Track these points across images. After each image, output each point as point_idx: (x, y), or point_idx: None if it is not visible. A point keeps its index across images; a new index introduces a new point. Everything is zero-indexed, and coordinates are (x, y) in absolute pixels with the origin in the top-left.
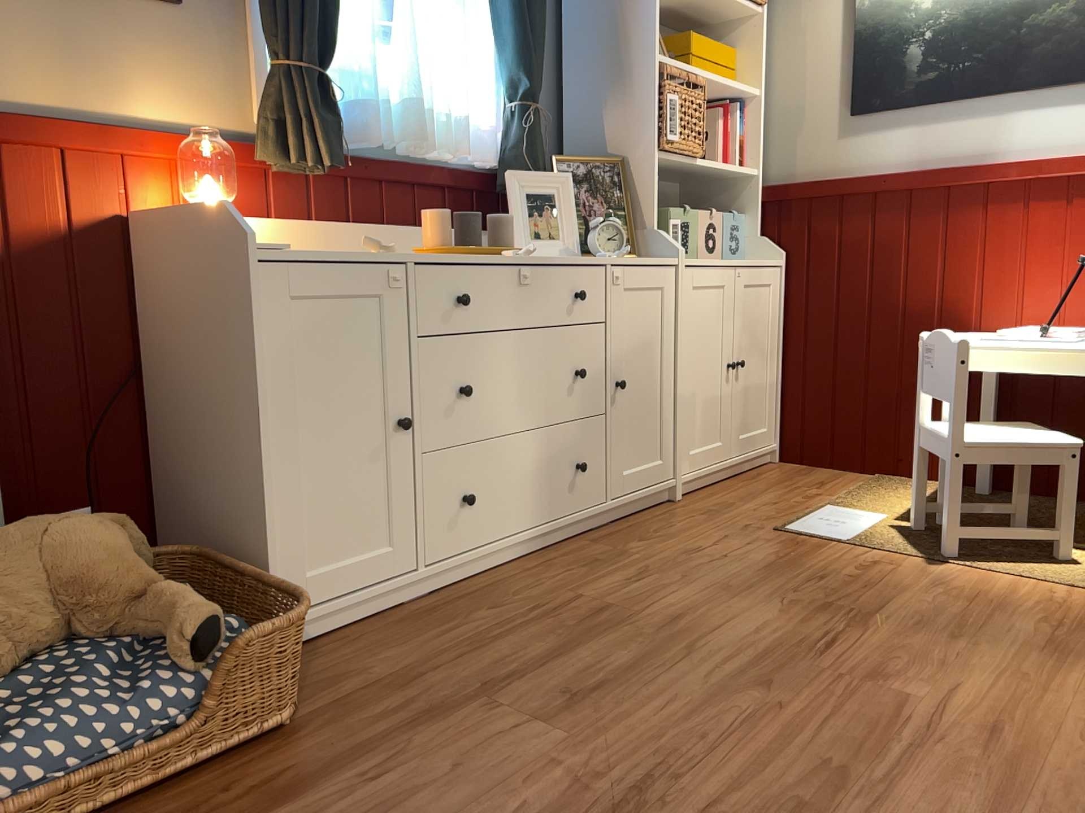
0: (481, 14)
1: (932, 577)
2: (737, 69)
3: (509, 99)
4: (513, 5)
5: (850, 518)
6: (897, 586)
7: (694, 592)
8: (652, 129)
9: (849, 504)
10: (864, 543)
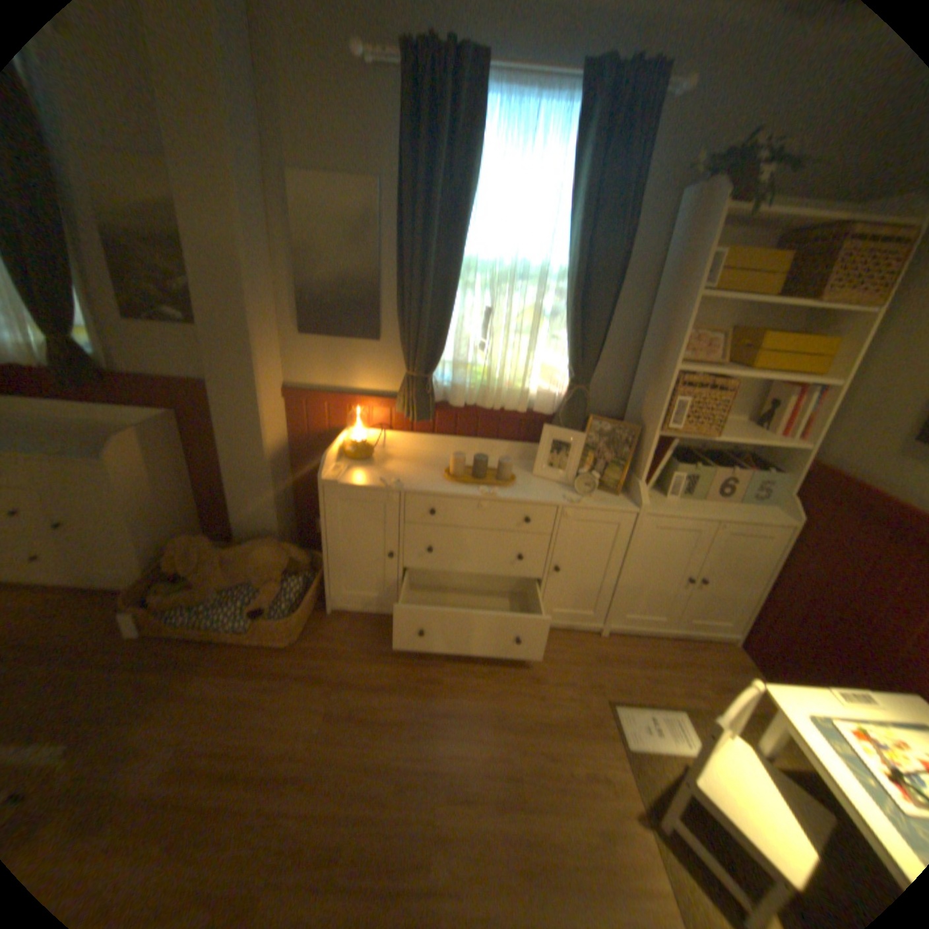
0: (560, 327)
1: (615, 833)
2: (836, 357)
3: (568, 379)
4: (570, 328)
5: (673, 740)
6: (580, 814)
7: (484, 710)
8: (659, 418)
9: (702, 728)
10: (634, 766)
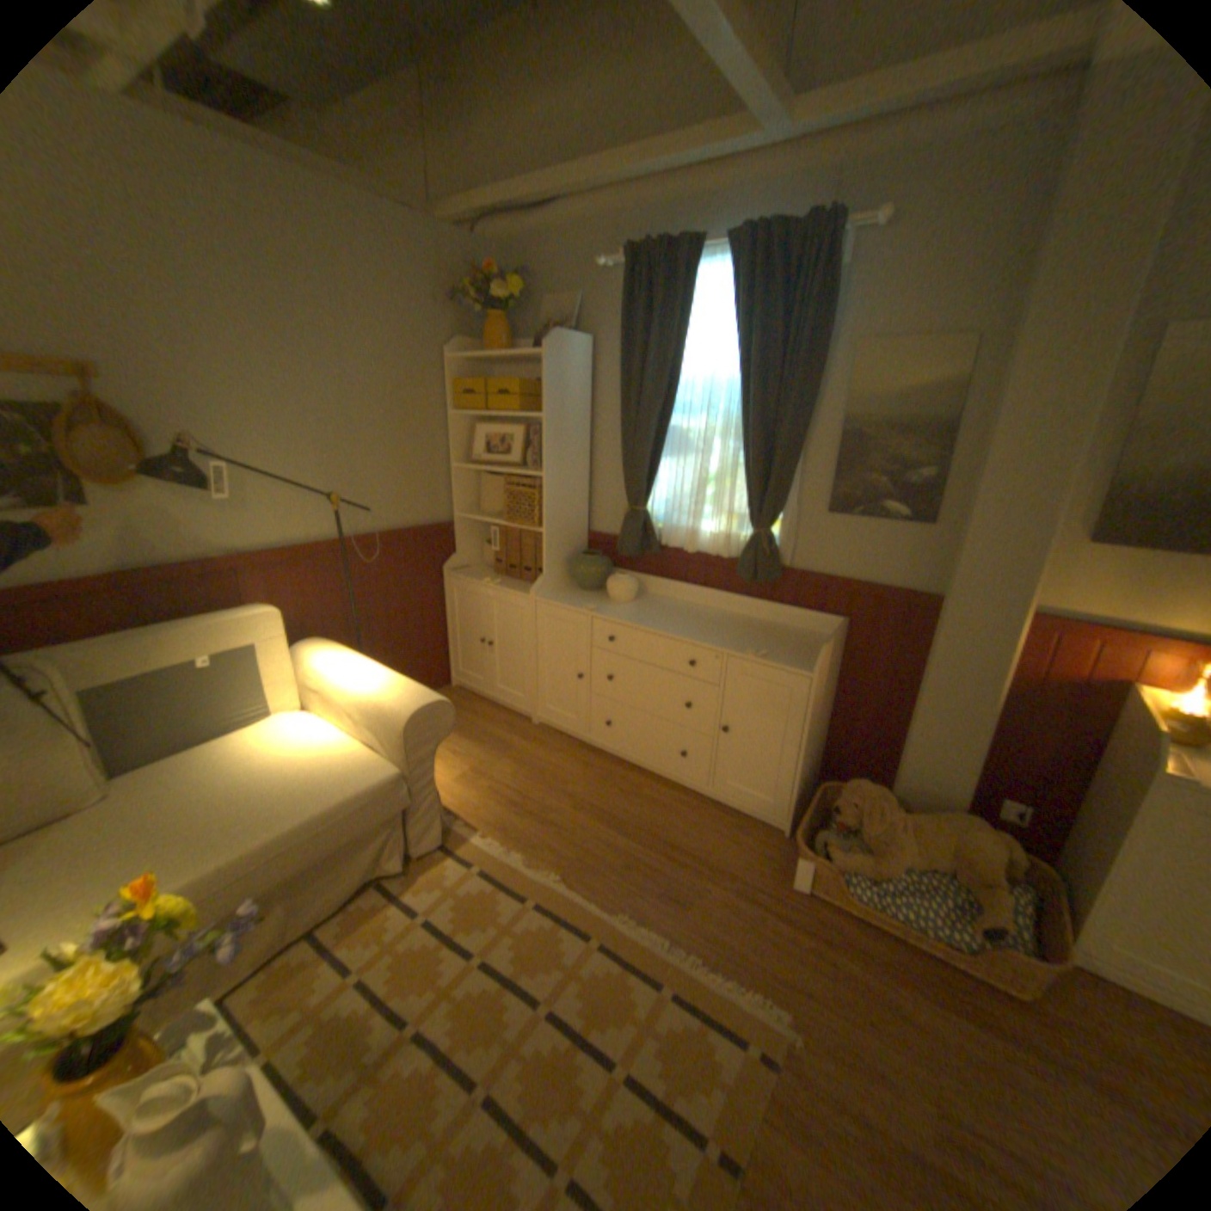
0: None
1: None
2: None
3: None
4: None
5: None
6: None
7: None
8: None
9: None
10: None
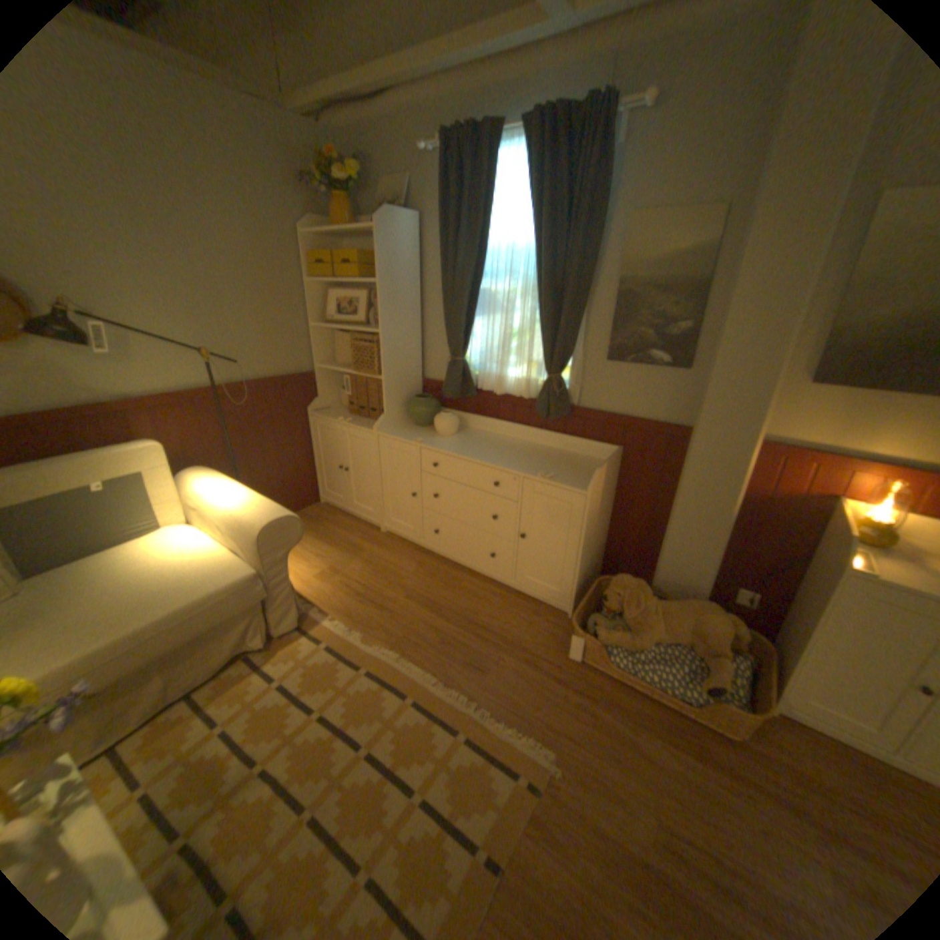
0: None
1: None
2: None
3: None
4: None
5: None
6: None
7: None
8: None
9: None
10: None
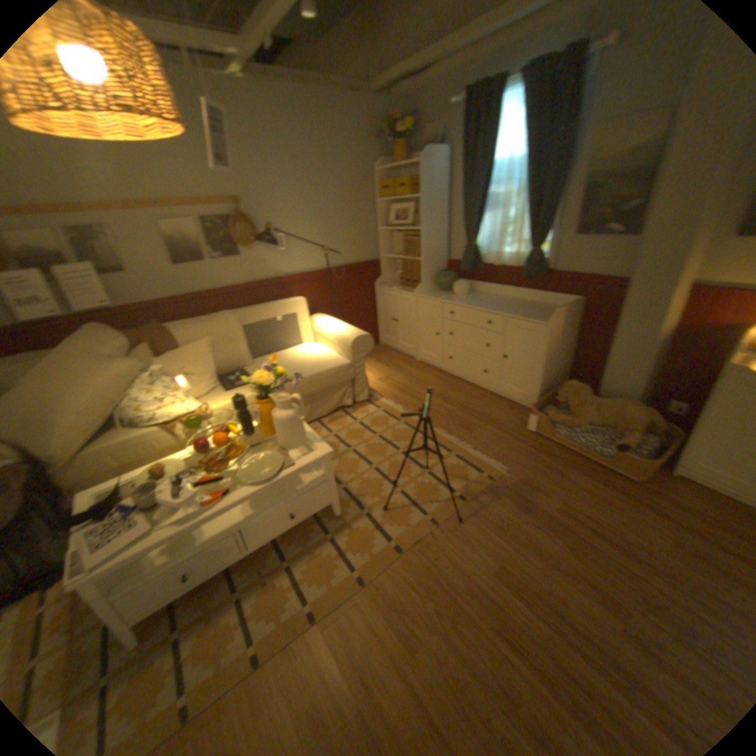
0: None
1: None
2: None
3: None
4: None
5: None
6: None
7: None
8: None
9: None
10: None
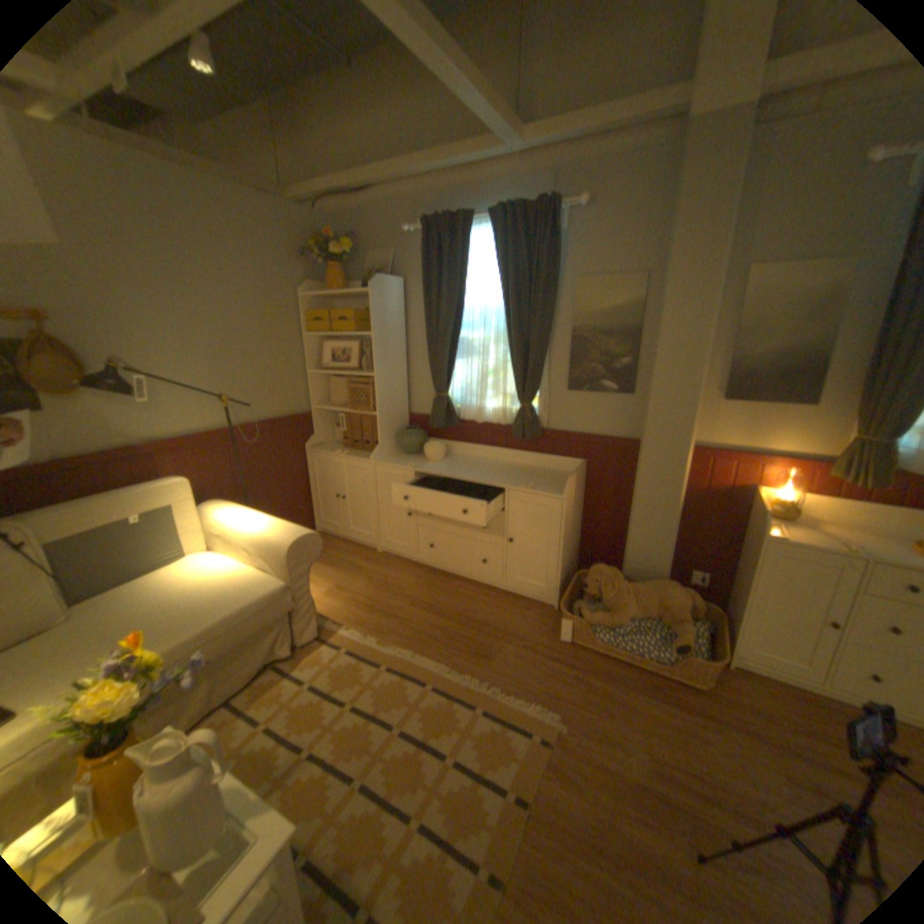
0: None
1: None
2: None
3: None
4: None
5: None
6: None
7: None
8: None
9: None
10: None
